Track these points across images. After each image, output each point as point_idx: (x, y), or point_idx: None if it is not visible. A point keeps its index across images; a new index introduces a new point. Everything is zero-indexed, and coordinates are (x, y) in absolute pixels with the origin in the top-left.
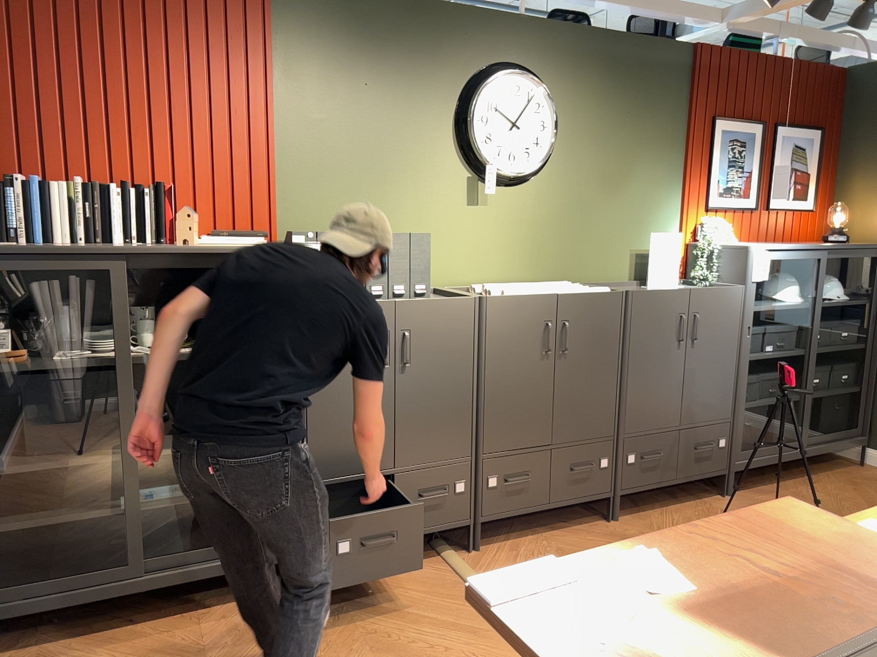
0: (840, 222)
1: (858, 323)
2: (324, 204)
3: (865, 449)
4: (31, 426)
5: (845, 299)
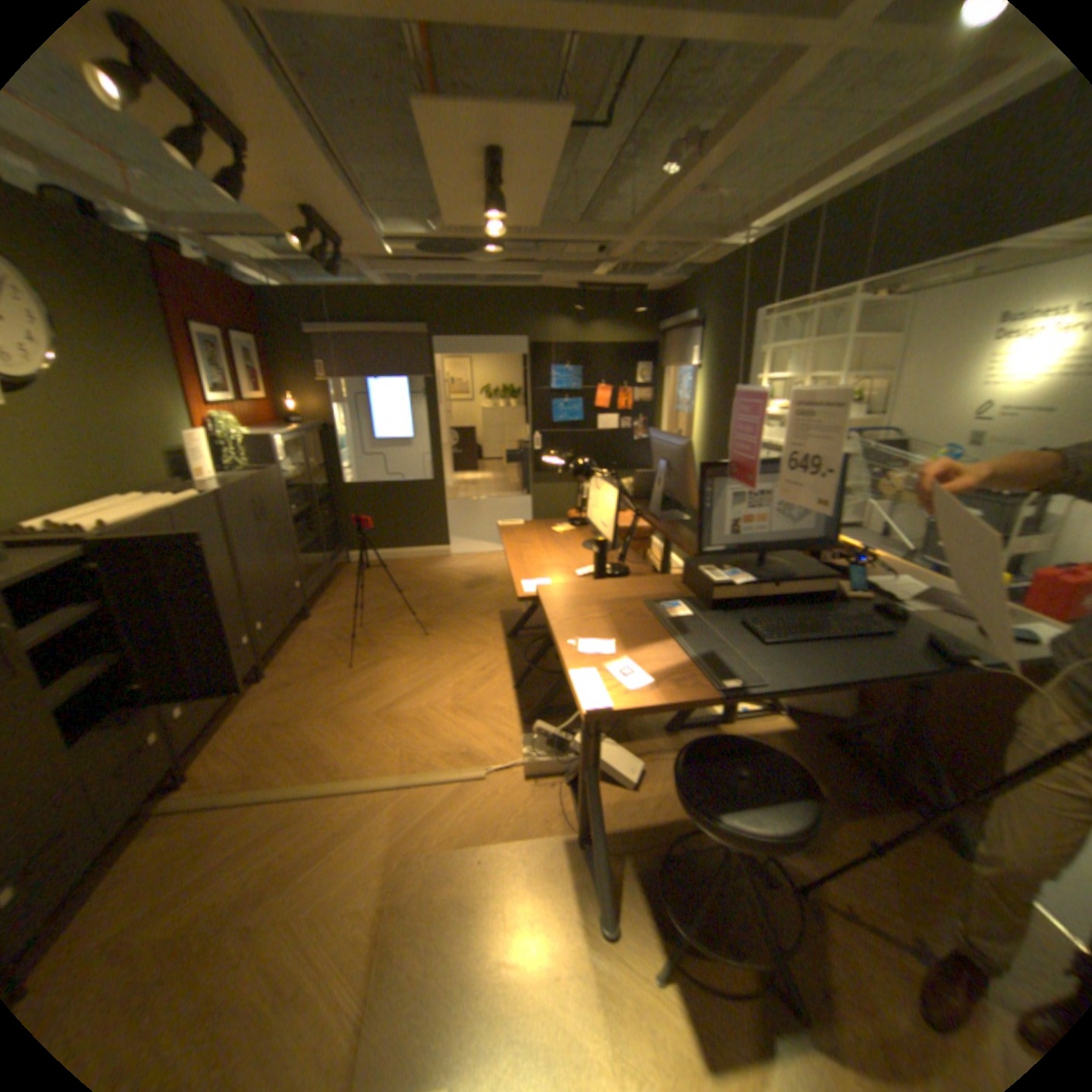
0: (285, 406)
1: (325, 476)
2: None
3: (348, 554)
4: None
5: (315, 461)
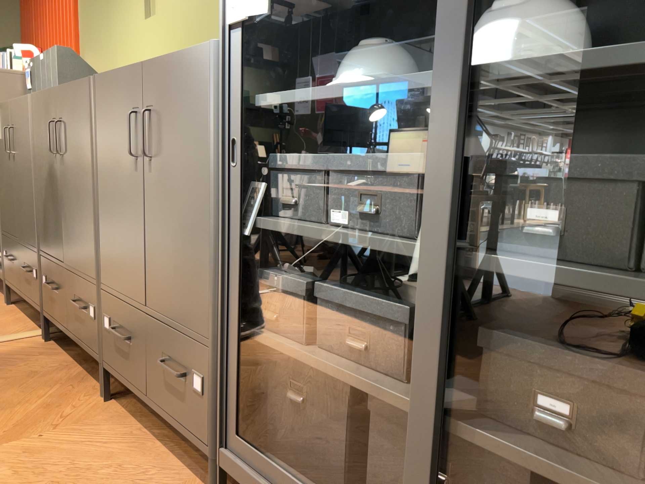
0: None
1: None
2: (92, 46)
3: None
4: None
5: None
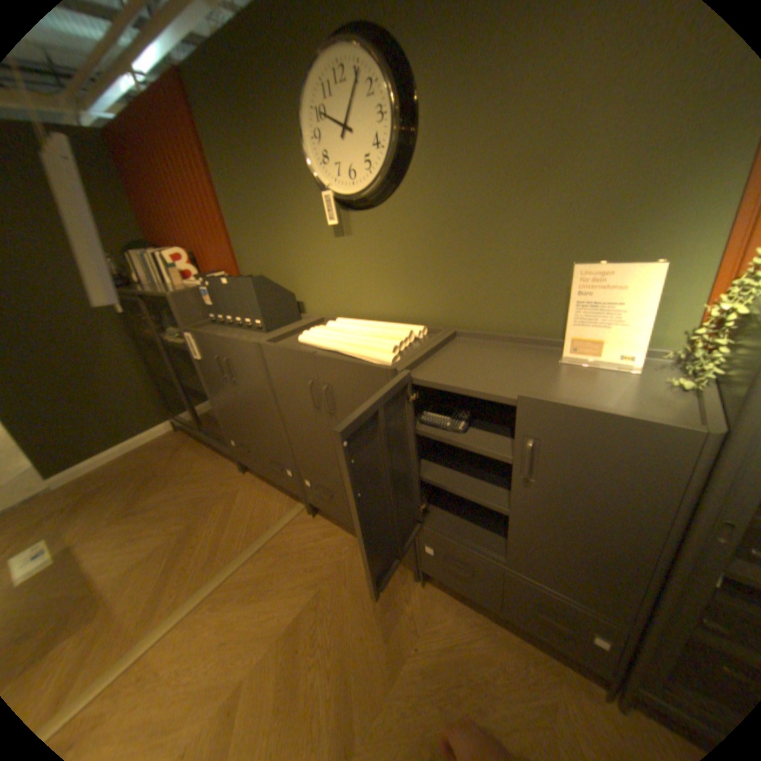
0: None
1: None
2: (251, 249)
3: None
4: (169, 360)
5: None
